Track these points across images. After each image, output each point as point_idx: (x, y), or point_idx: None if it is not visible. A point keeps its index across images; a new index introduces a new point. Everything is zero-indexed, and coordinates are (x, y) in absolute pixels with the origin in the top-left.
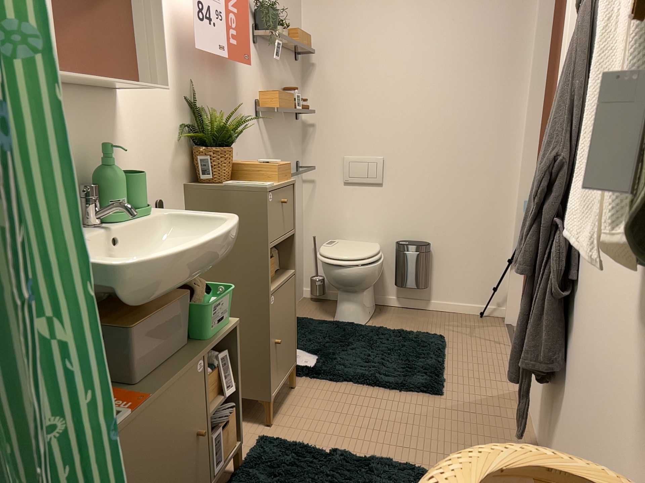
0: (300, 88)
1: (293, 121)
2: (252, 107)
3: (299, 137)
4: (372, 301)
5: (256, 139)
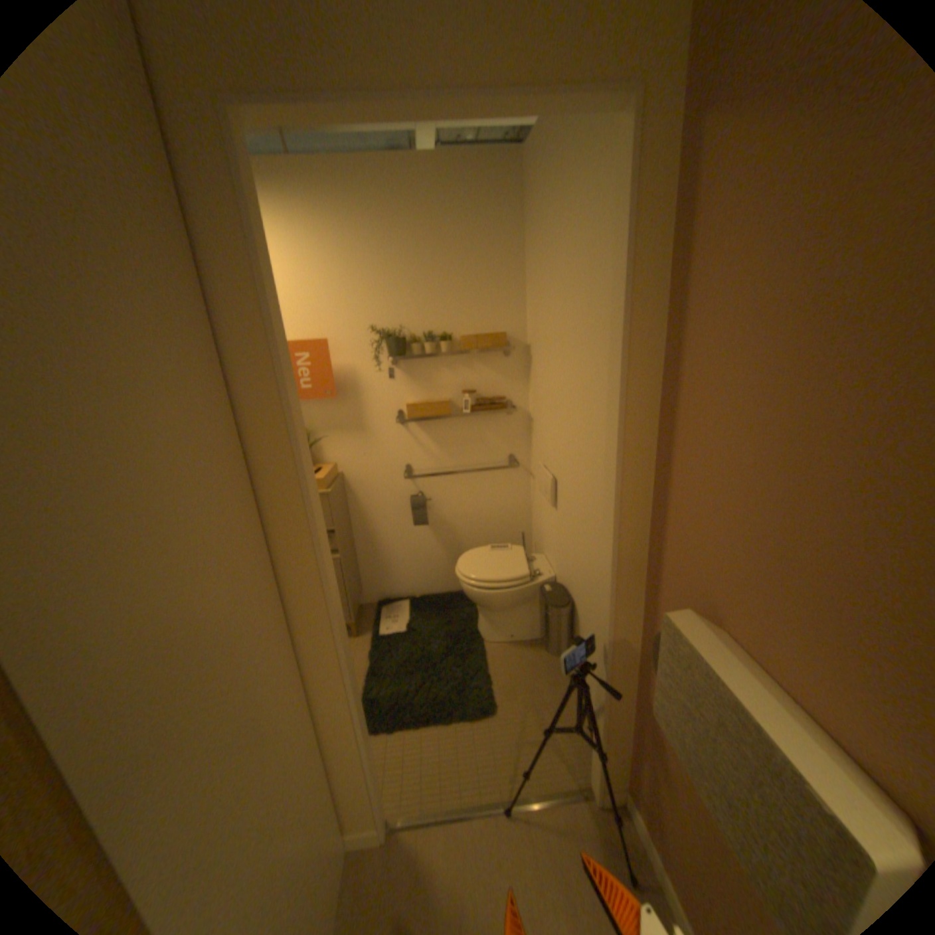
0: (520, 379)
1: (496, 416)
2: (388, 417)
3: (515, 430)
4: (523, 627)
5: (397, 441)
